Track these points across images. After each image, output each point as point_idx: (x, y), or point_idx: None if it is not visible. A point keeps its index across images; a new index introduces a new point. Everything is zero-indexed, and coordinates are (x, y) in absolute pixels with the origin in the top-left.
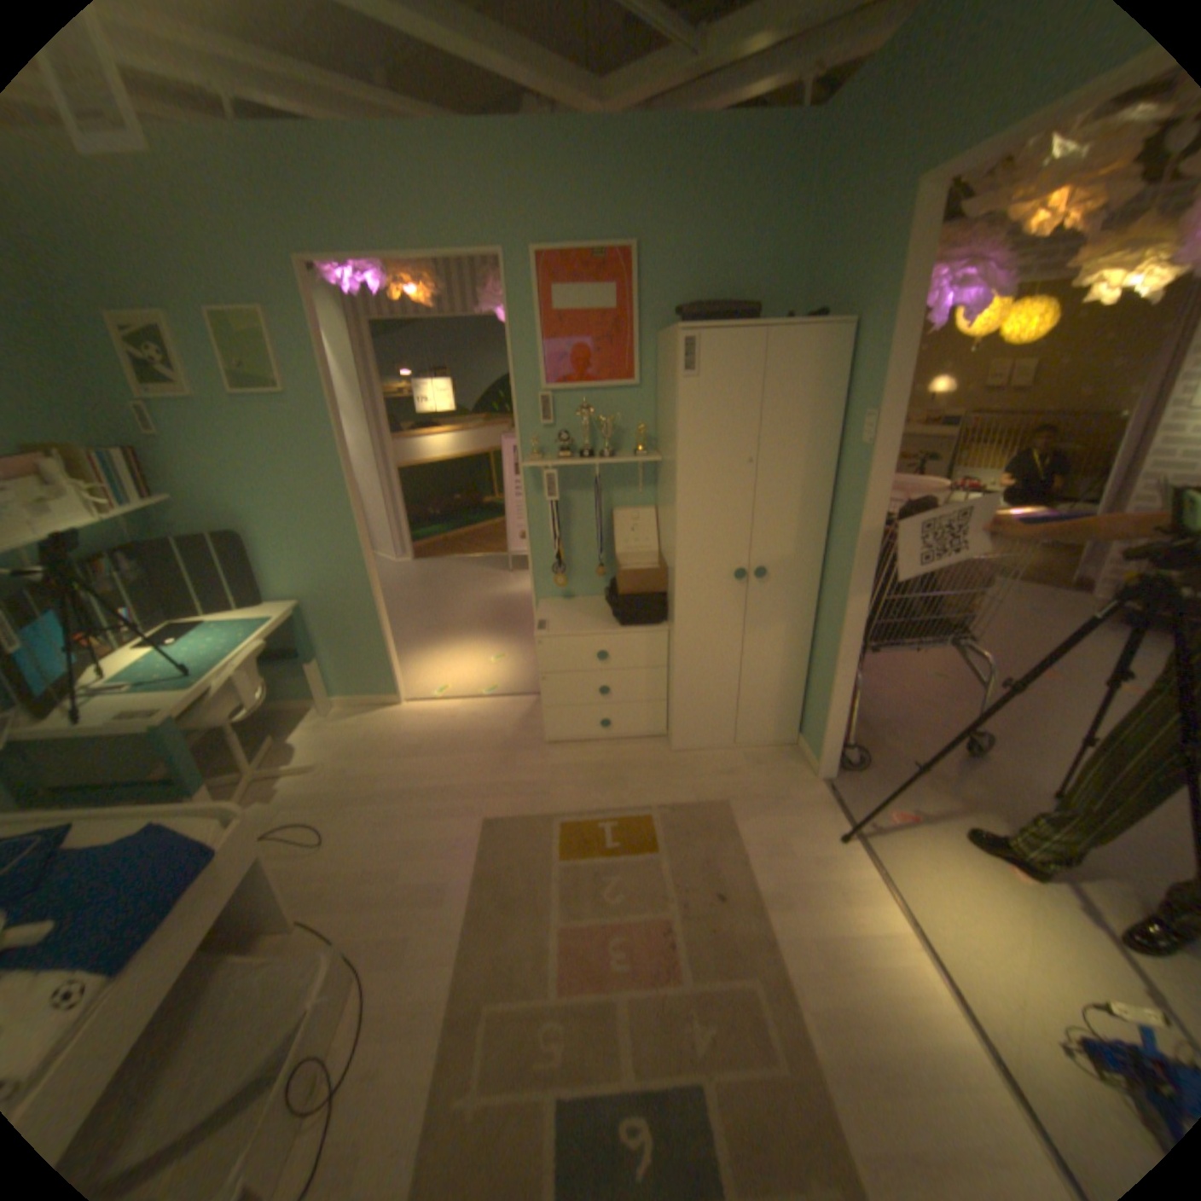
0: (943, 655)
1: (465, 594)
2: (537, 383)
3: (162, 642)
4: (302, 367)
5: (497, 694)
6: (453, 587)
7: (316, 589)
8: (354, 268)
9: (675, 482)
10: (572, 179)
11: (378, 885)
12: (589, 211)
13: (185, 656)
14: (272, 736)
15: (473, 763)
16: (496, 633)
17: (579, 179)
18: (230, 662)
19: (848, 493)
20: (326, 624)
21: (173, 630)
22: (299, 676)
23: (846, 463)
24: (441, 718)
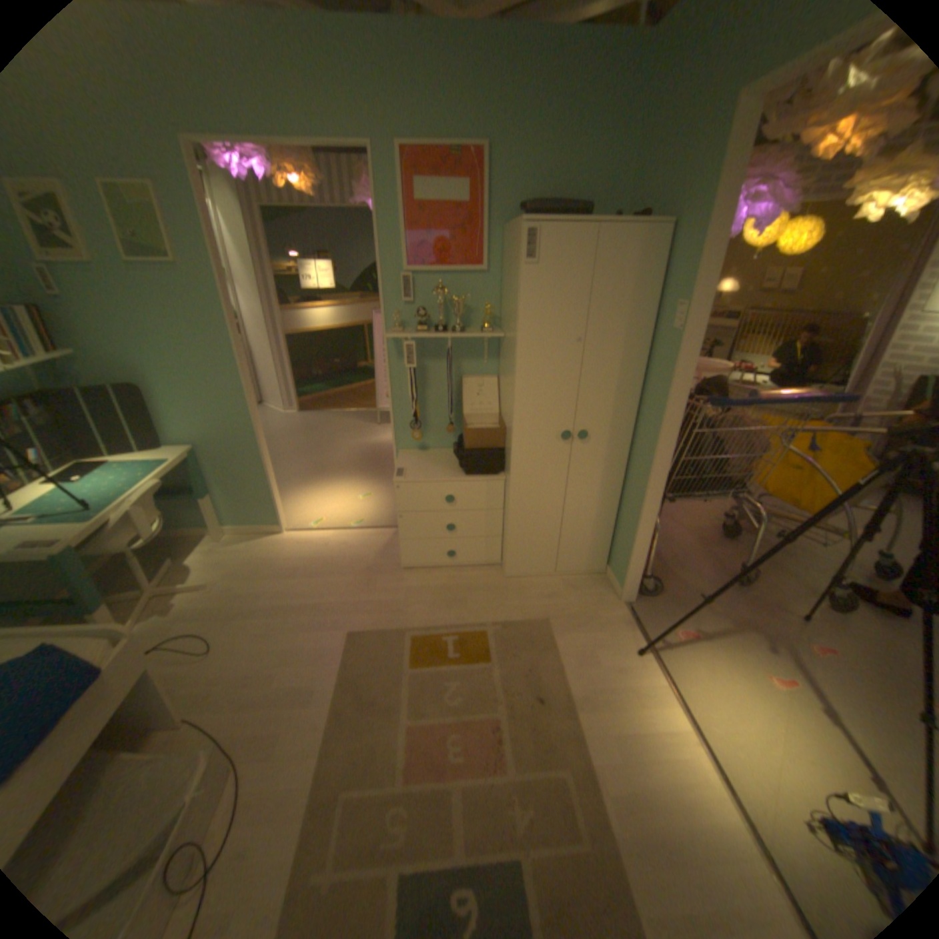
0: (721, 503)
1: (340, 443)
2: (400, 265)
3: (70, 479)
4: (191, 241)
5: (363, 527)
6: (330, 436)
7: (208, 436)
8: (246, 159)
9: (514, 356)
10: (433, 81)
11: (256, 689)
12: (447, 112)
13: (88, 492)
14: (171, 559)
15: (340, 585)
16: (364, 476)
17: (439, 81)
18: (127, 499)
19: (658, 371)
20: (217, 467)
21: (80, 468)
22: (194, 509)
23: (658, 345)
24: (316, 546)
